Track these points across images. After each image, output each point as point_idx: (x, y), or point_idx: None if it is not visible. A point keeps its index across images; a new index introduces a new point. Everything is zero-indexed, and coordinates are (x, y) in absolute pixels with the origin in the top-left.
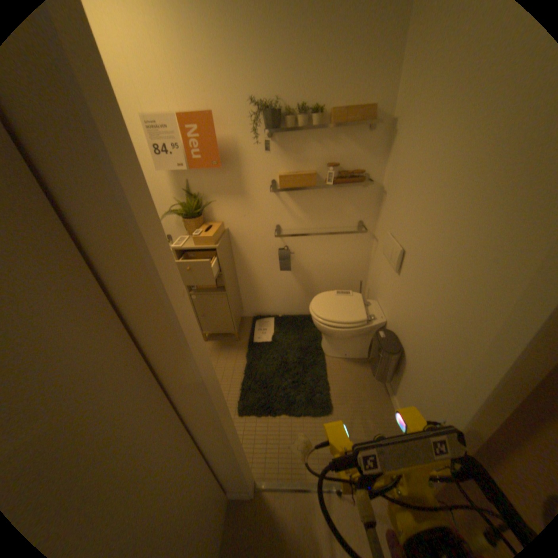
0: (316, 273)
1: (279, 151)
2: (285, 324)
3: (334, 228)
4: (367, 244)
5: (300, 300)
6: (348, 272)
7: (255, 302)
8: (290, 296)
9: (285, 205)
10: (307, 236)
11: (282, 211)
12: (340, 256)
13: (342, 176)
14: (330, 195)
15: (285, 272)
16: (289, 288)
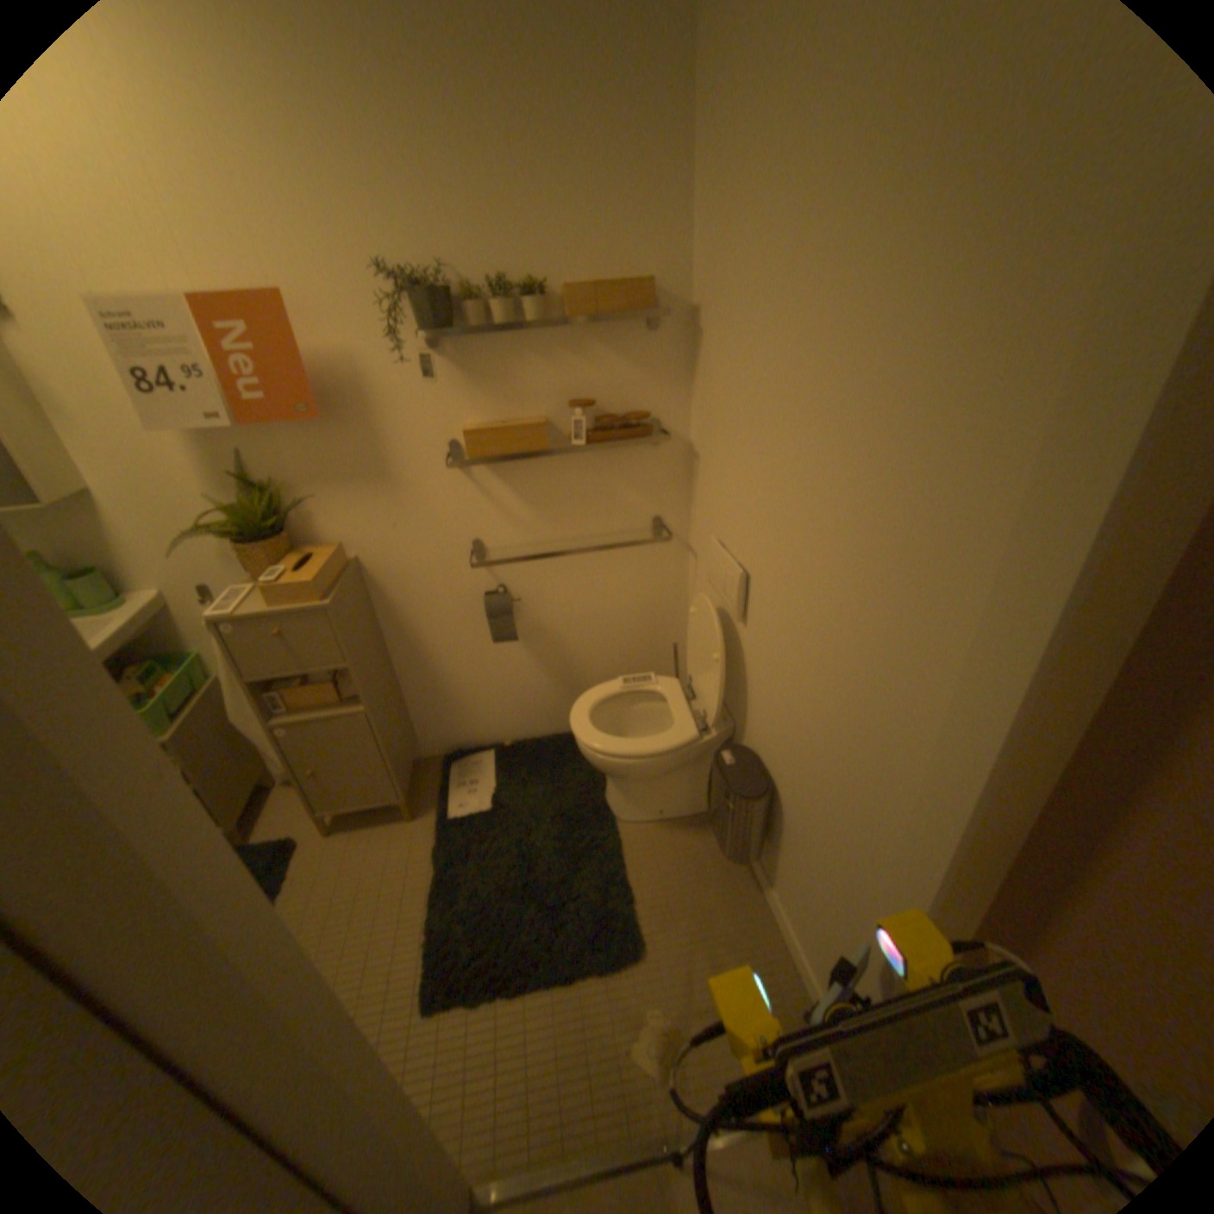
0: (578, 637)
1: (458, 377)
2: (522, 761)
3: (603, 537)
4: (676, 565)
5: (549, 702)
6: (646, 627)
7: (446, 719)
8: (525, 697)
9: (489, 493)
10: (547, 559)
11: (483, 509)
12: (625, 596)
13: (605, 427)
14: (585, 467)
15: (508, 643)
16: (522, 677)
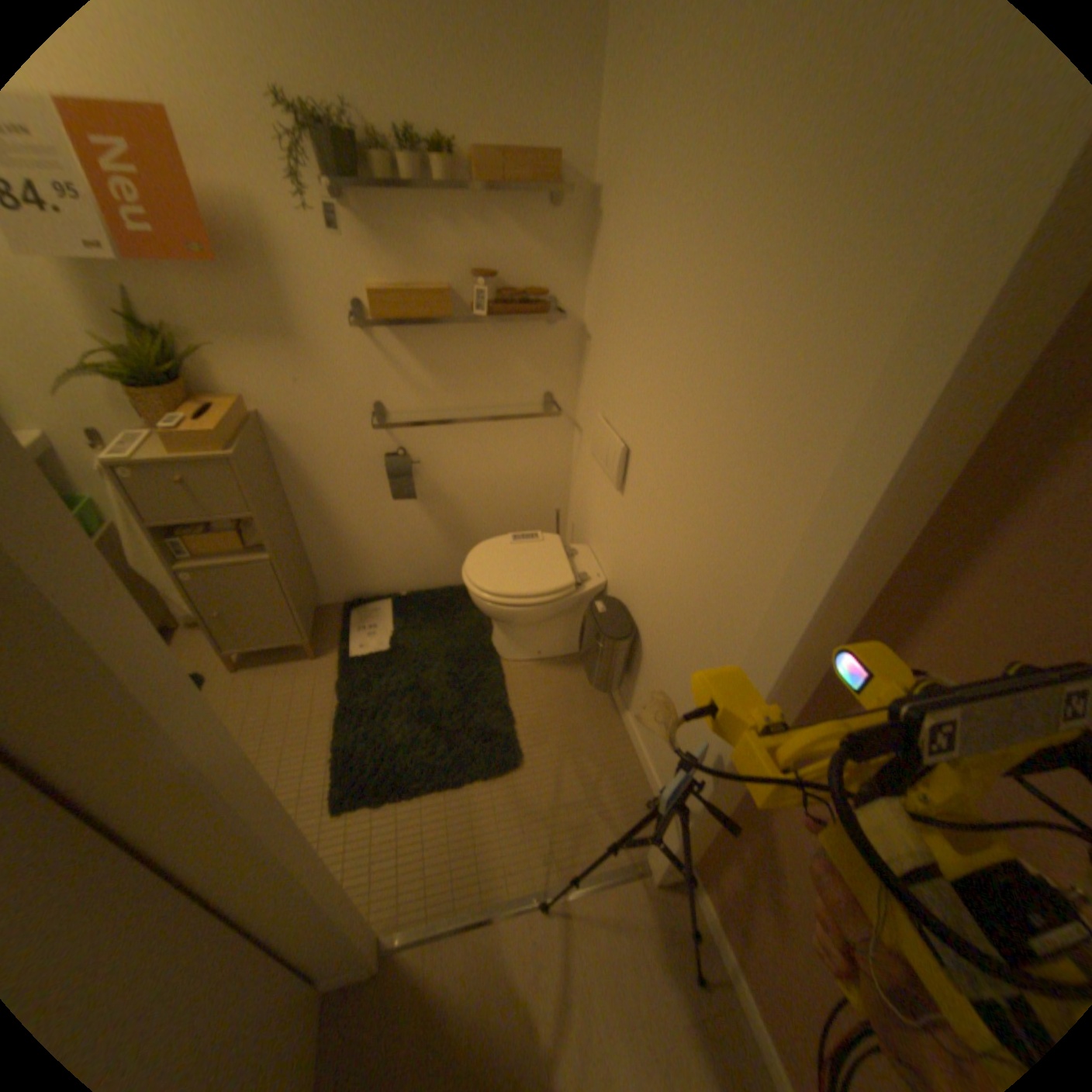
0: (472, 501)
1: (363, 233)
2: (417, 610)
3: (499, 409)
4: (563, 440)
5: (443, 559)
6: (533, 494)
7: (347, 571)
8: (421, 553)
9: (391, 358)
10: (446, 426)
11: (385, 373)
12: (516, 465)
13: (505, 300)
14: (485, 339)
15: (407, 503)
16: (419, 535)
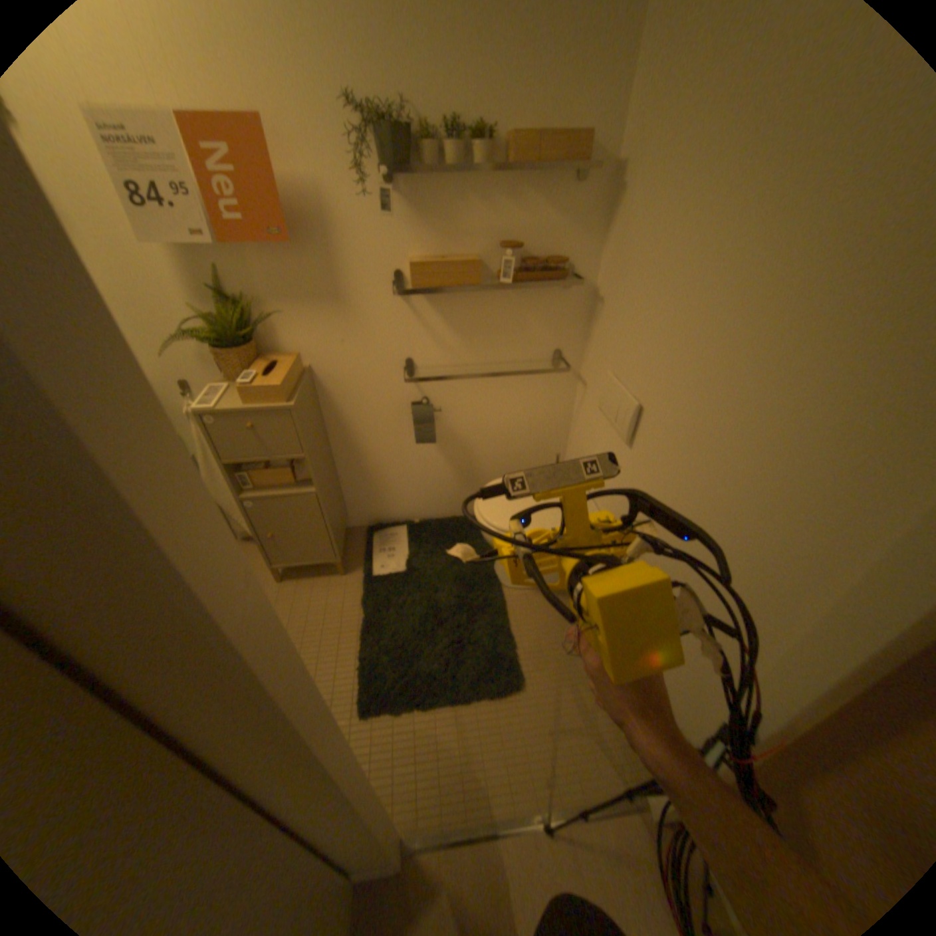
0: (481, 444)
1: (407, 212)
2: (428, 536)
3: (511, 364)
4: (566, 391)
5: (452, 492)
6: (535, 439)
7: (371, 500)
8: (434, 487)
9: (423, 320)
10: (464, 379)
11: (416, 333)
12: (522, 413)
13: (526, 268)
14: (505, 302)
15: (425, 444)
16: (433, 472)
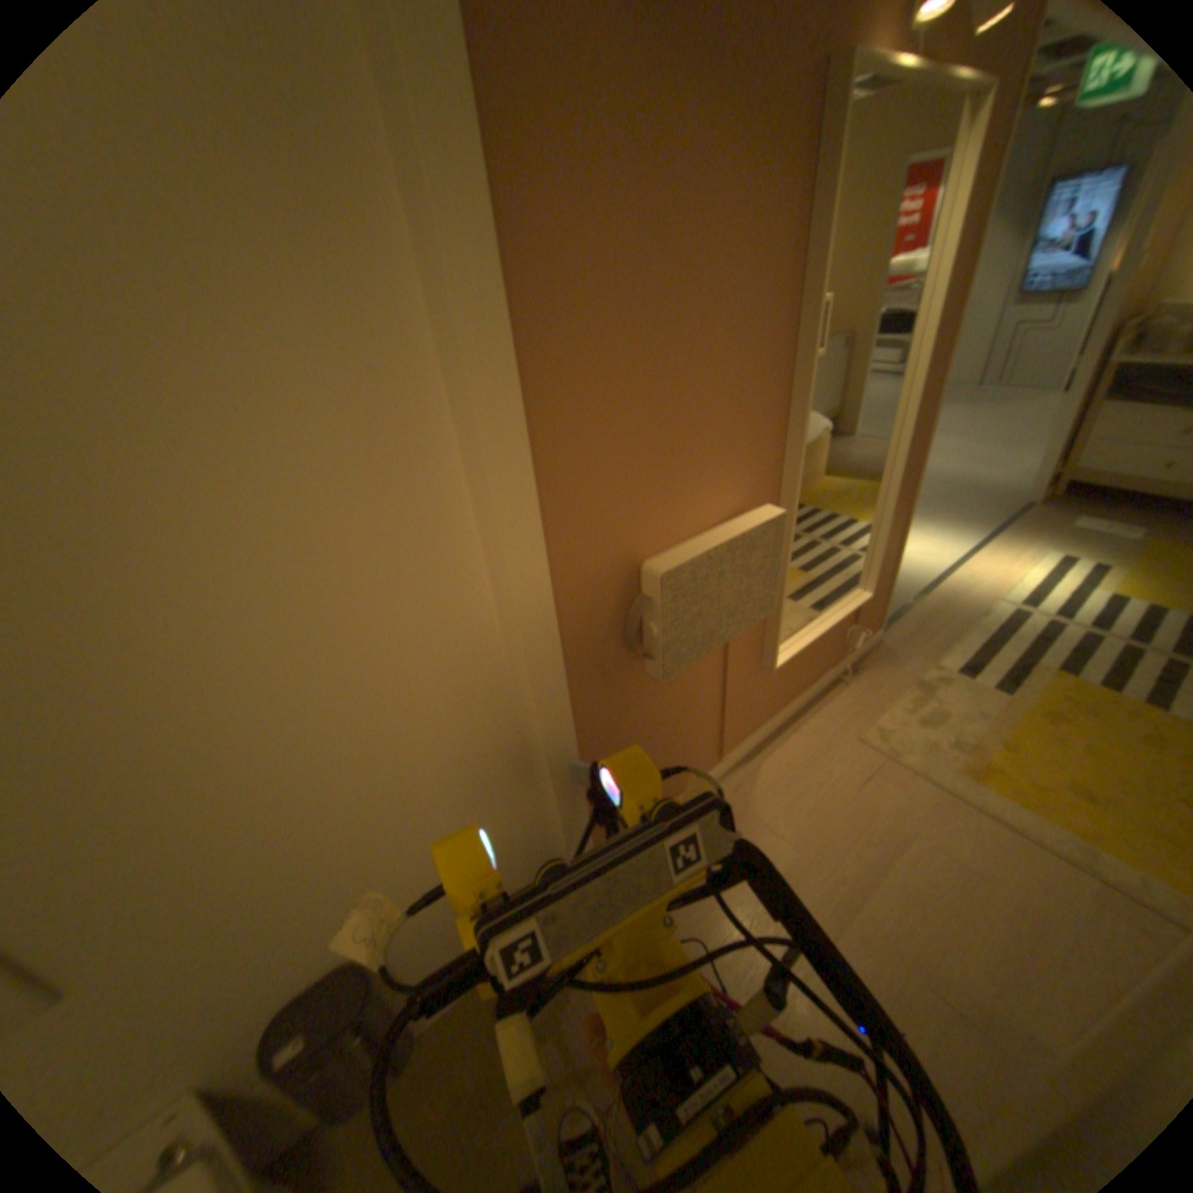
0: None
1: None
2: None
3: None
4: None
5: None
6: None
7: None
8: None
9: None
10: None
11: None
12: None
13: None
14: None
15: None
16: None
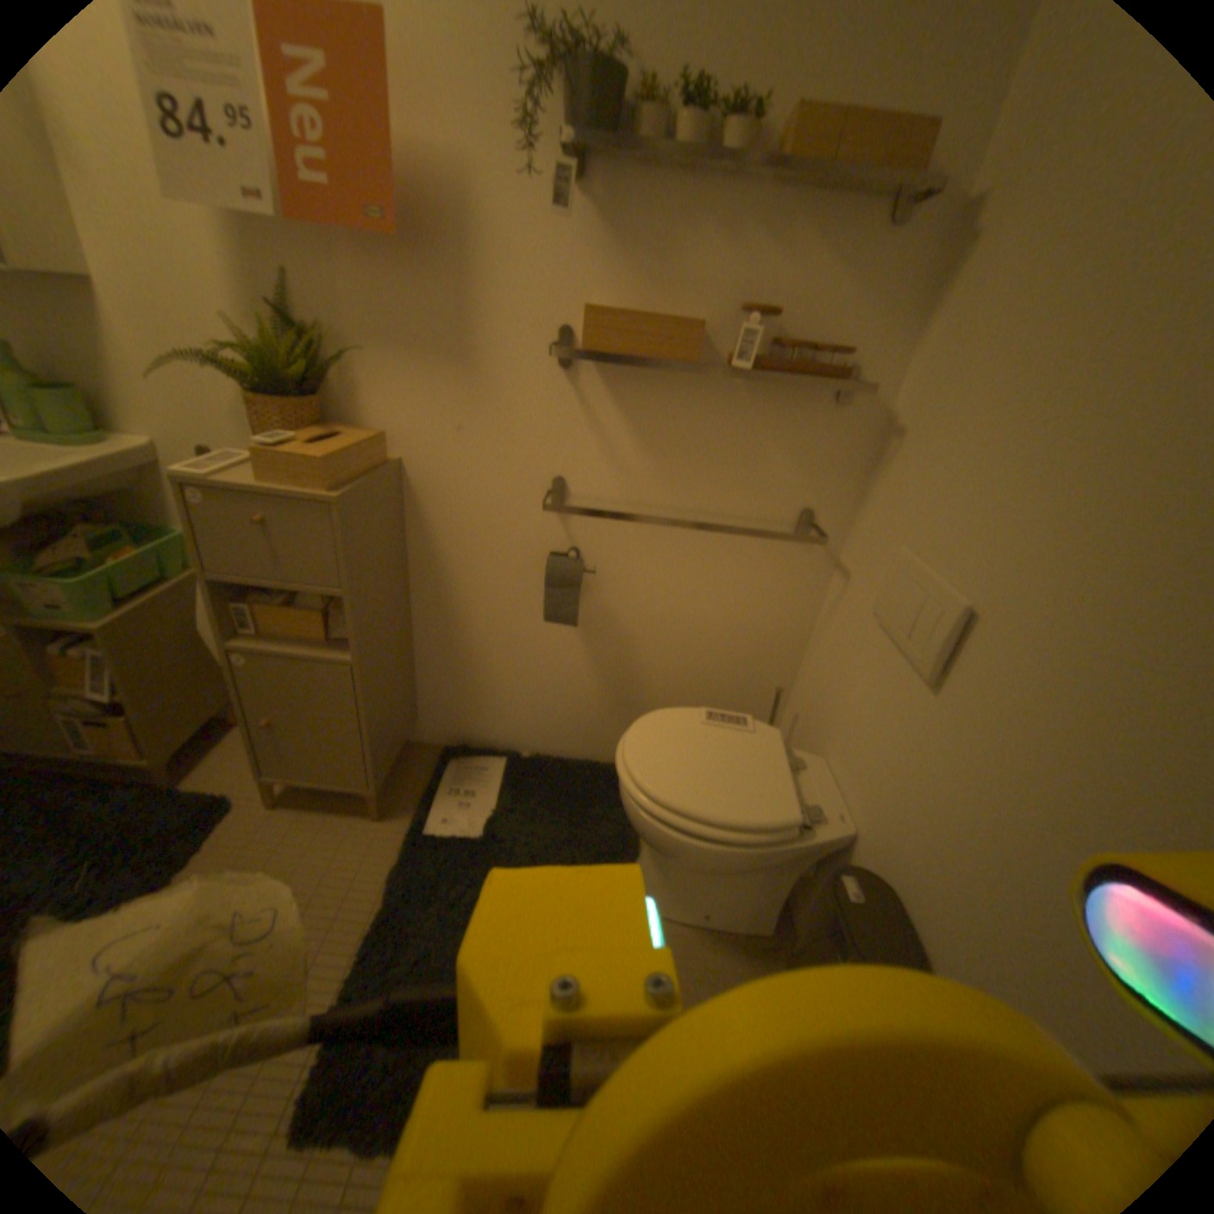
0: (656, 644)
1: (601, 228)
2: (539, 783)
3: (730, 516)
4: (816, 582)
5: (594, 718)
6: (748, 655)
7: (461, 702)
8: (566, 702)
9: (595, 414)
10: (646, 528)
11: (582, 435)
12: (733, 606)
13: (784, 354)
14: (737, 409)
15: (564, 626)
16: (568, 676)
